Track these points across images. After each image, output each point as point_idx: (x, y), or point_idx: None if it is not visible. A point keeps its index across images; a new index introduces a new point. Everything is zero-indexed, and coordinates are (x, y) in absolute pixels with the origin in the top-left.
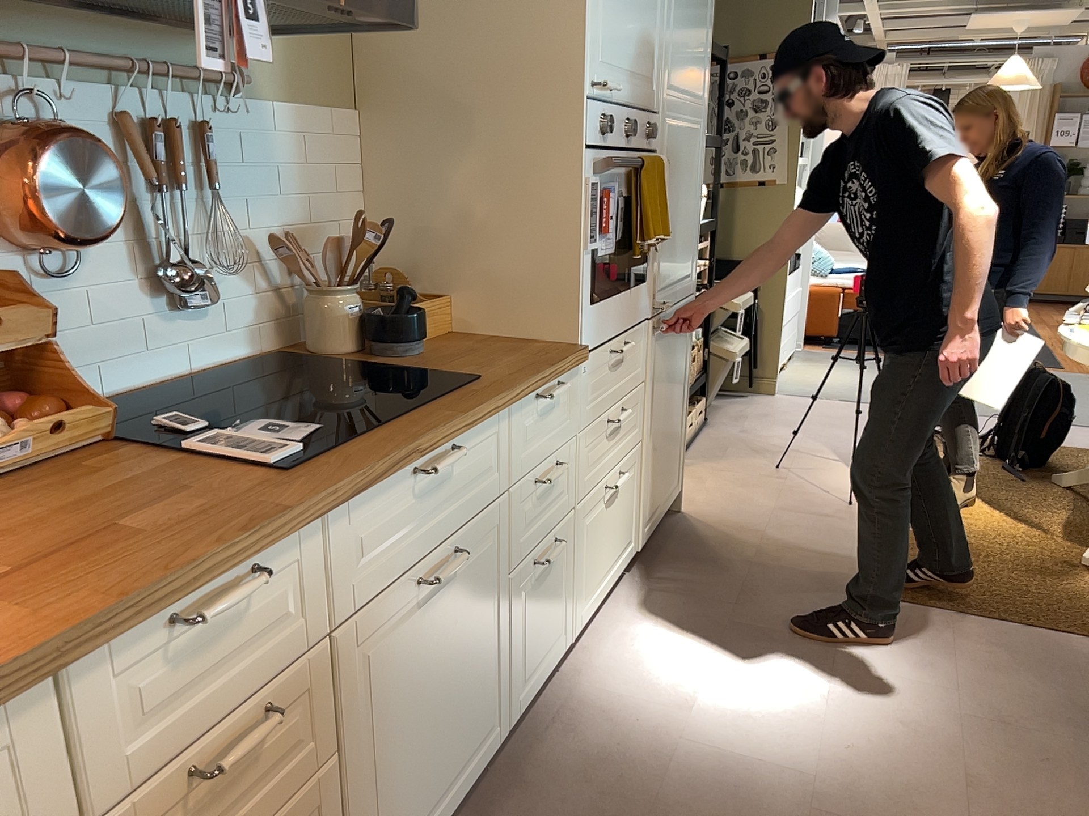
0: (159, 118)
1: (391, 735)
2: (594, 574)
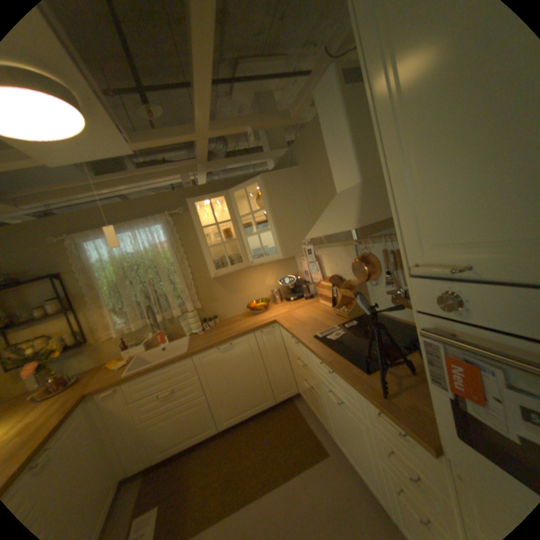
0: (394, 250)
1: (333, 415)
2: None
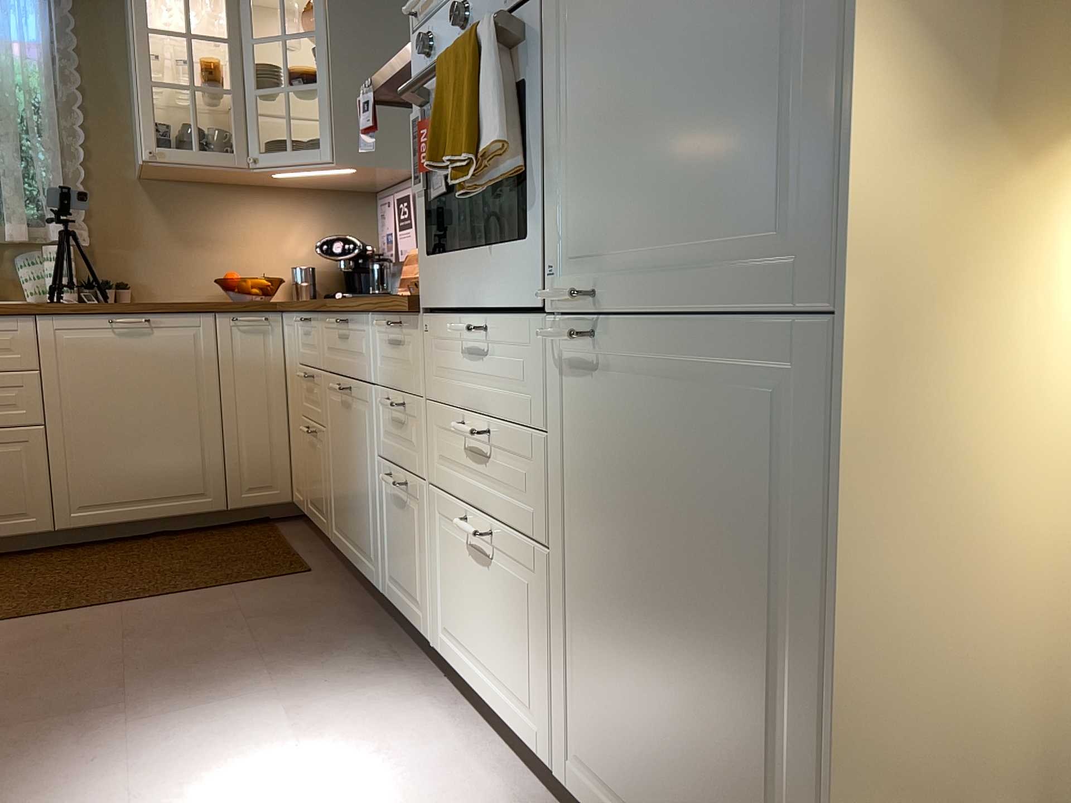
0: None
1: (336, 456)
2: (457, 622)
